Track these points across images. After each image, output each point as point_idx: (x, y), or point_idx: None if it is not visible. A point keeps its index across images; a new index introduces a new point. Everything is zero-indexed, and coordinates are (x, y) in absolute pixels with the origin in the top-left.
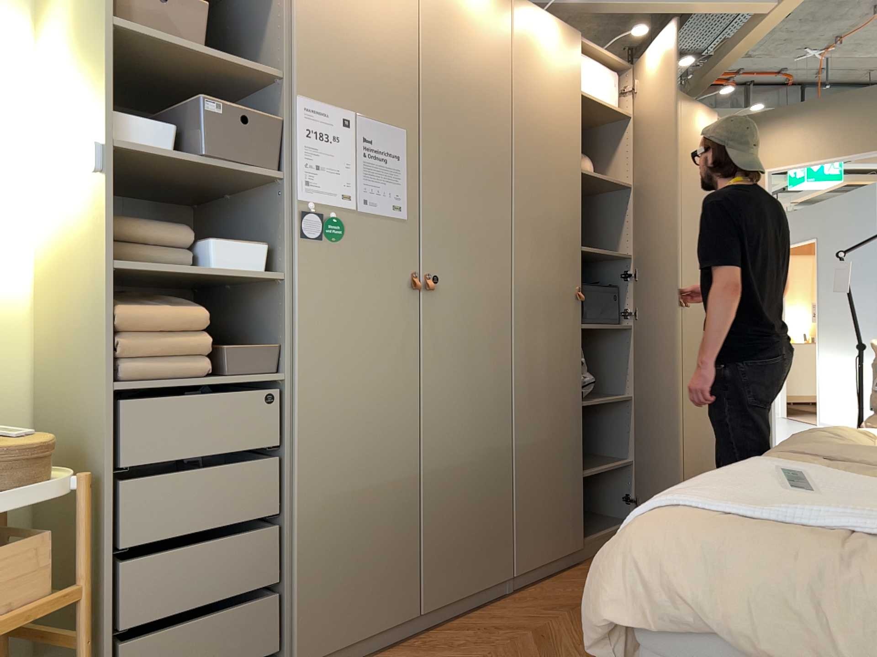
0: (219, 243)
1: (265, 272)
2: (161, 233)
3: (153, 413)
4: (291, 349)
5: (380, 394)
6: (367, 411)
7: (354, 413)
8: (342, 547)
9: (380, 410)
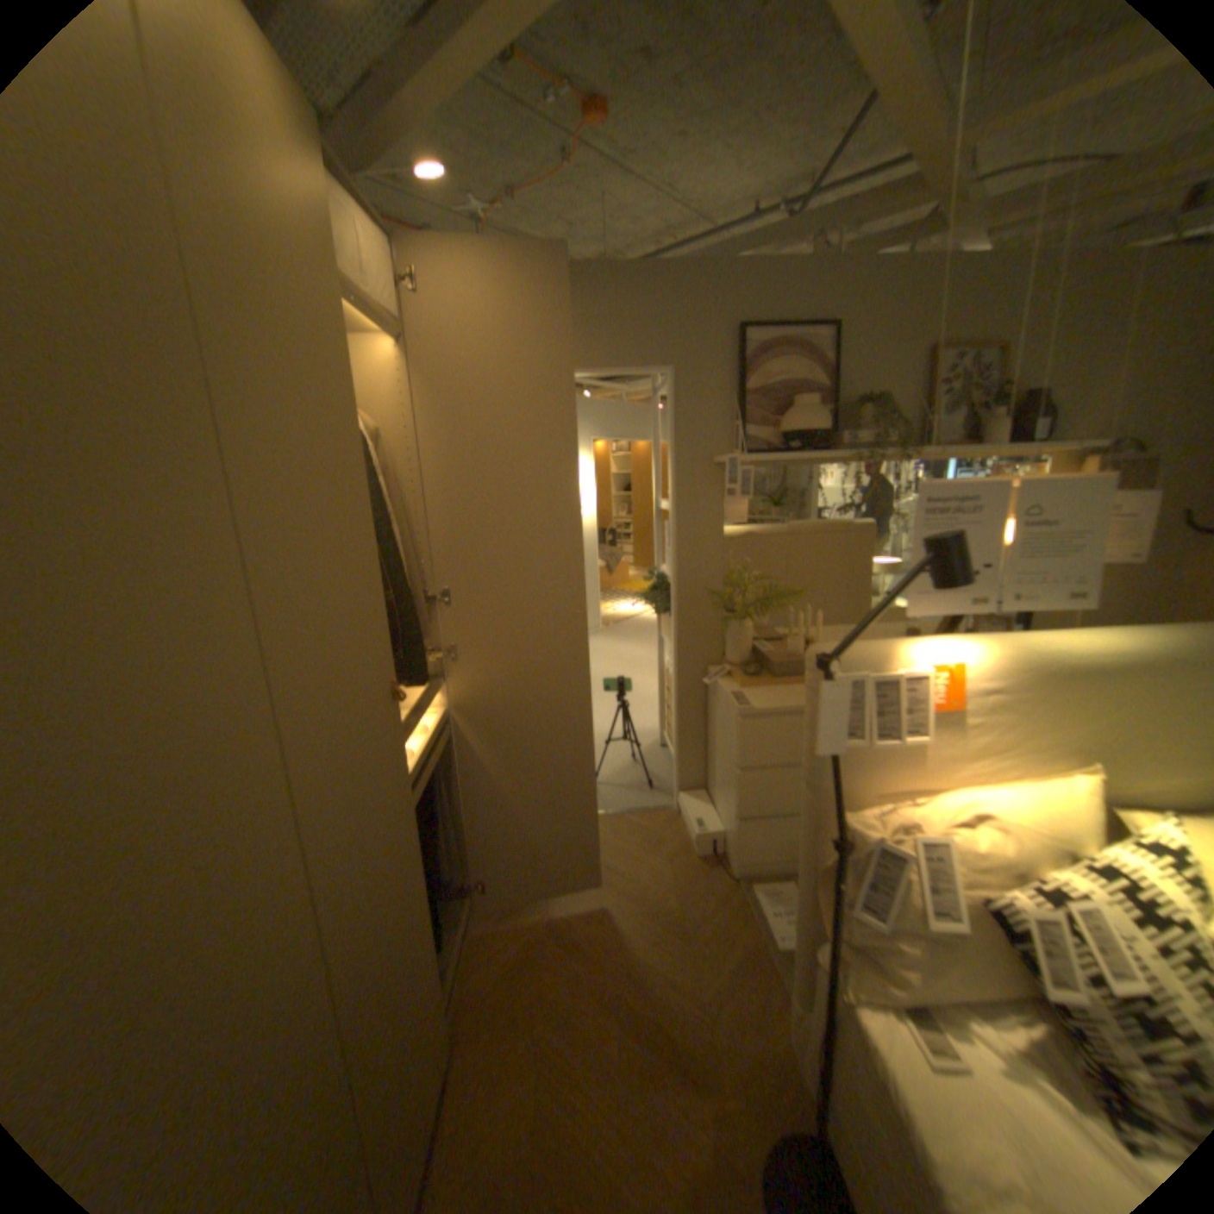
0: None
1: None
2: None
3: None
4: None
5: None
6: None
7: None
8: None
9: None
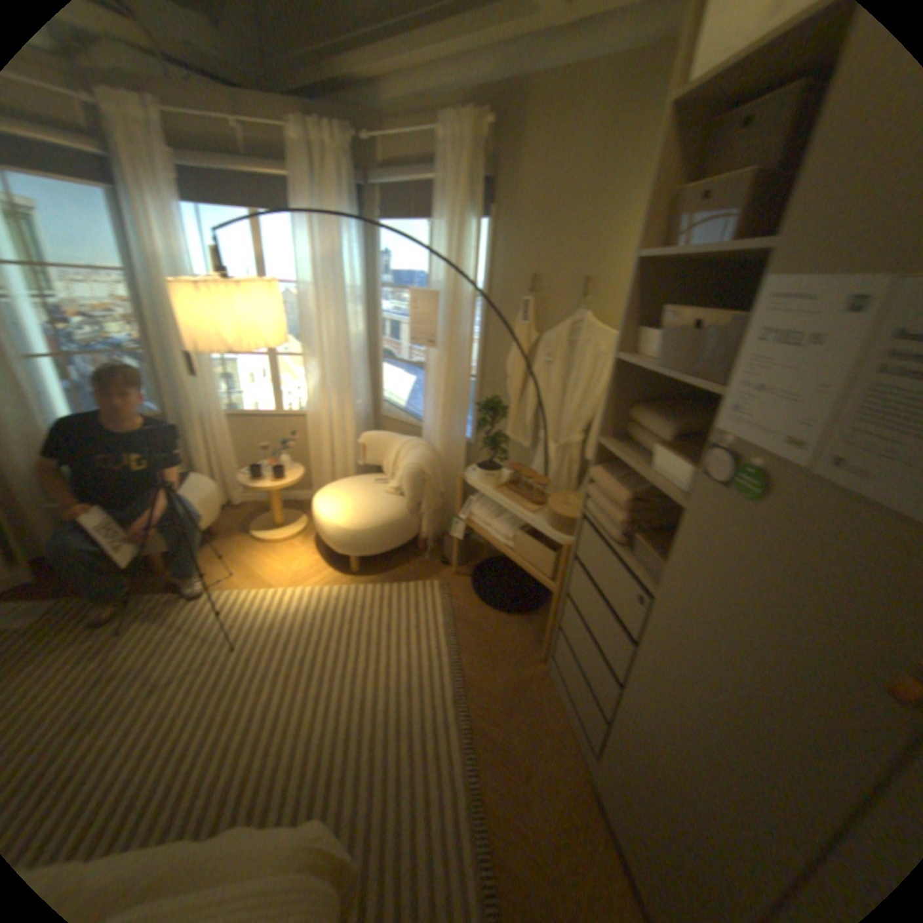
0: (681, 450)
1: (692, 496)
2: (654, 427)
3: (592, 540)
4: (665, 579)
5: (738, 741)
6: (712, 732)
7: (696, 710)
8: (643, 786)
9: (729, 756)
